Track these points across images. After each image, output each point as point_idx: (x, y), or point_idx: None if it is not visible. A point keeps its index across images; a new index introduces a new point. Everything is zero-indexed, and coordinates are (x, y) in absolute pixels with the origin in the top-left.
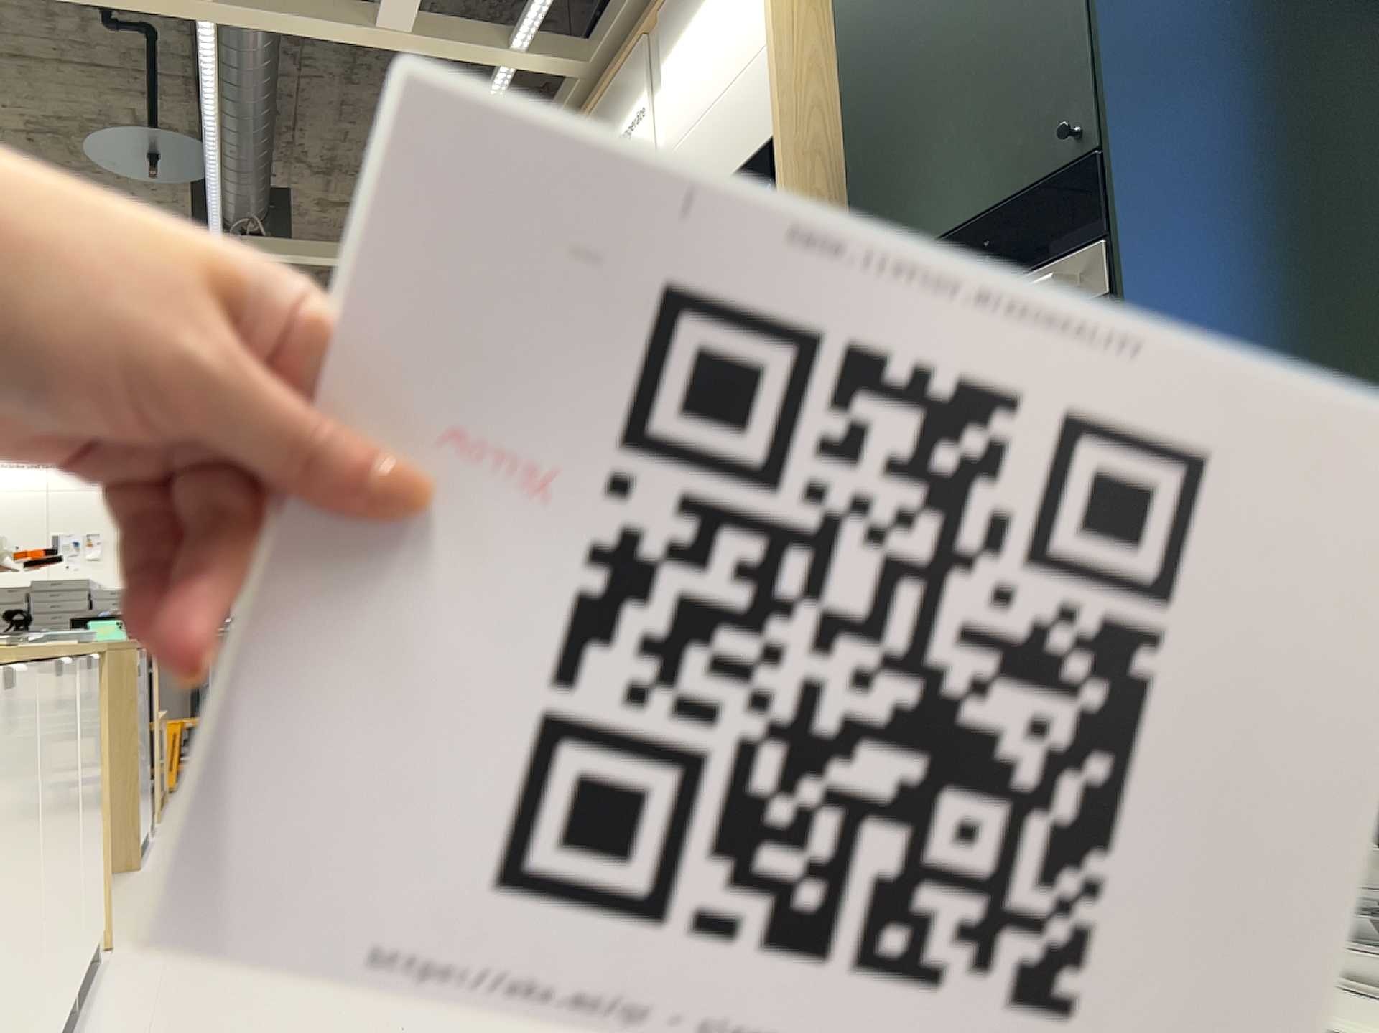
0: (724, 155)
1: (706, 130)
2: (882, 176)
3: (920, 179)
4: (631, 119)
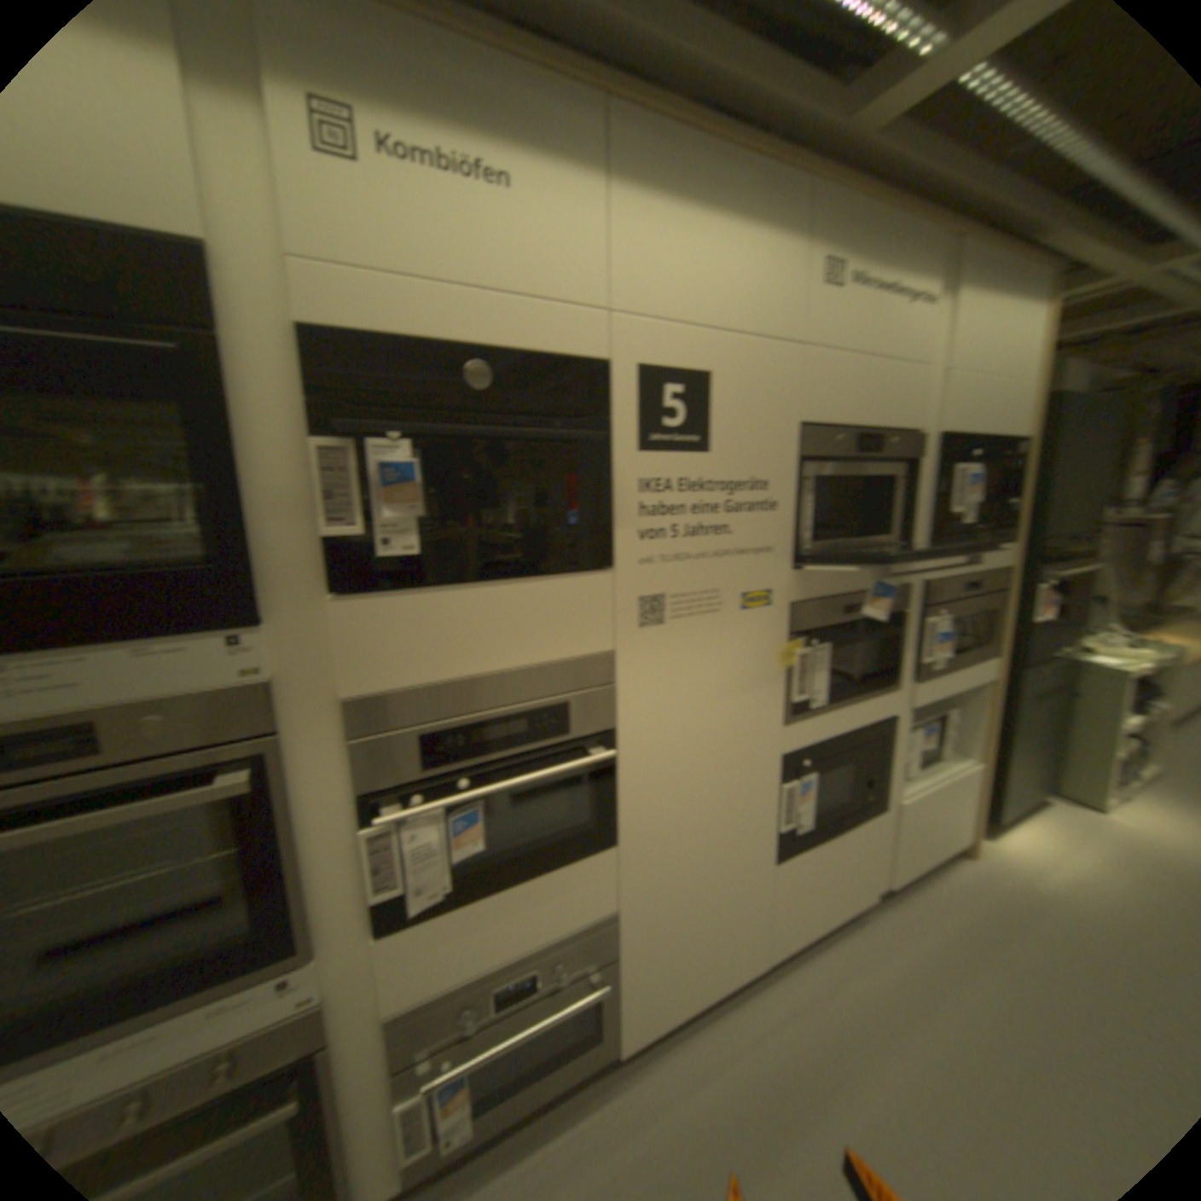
0: (1000, 416)
1: (991, 386)
2: (1063, 497)
3: (1072, 508)
4: (919, 285)
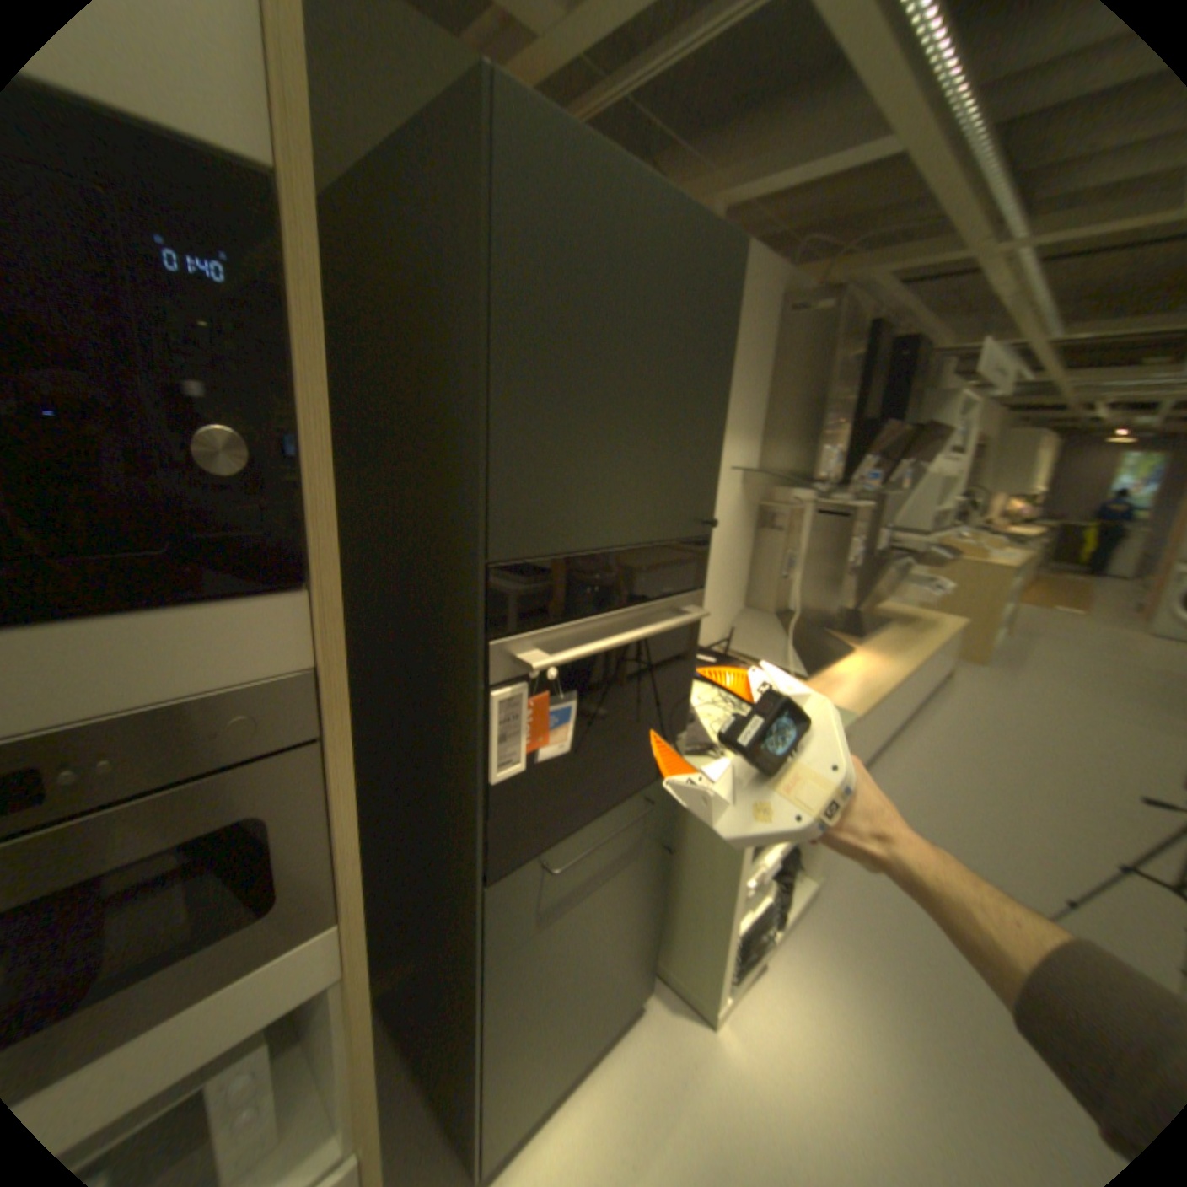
0: None
1: None
2: (539, 449)
3: (588, 483)
4: None
